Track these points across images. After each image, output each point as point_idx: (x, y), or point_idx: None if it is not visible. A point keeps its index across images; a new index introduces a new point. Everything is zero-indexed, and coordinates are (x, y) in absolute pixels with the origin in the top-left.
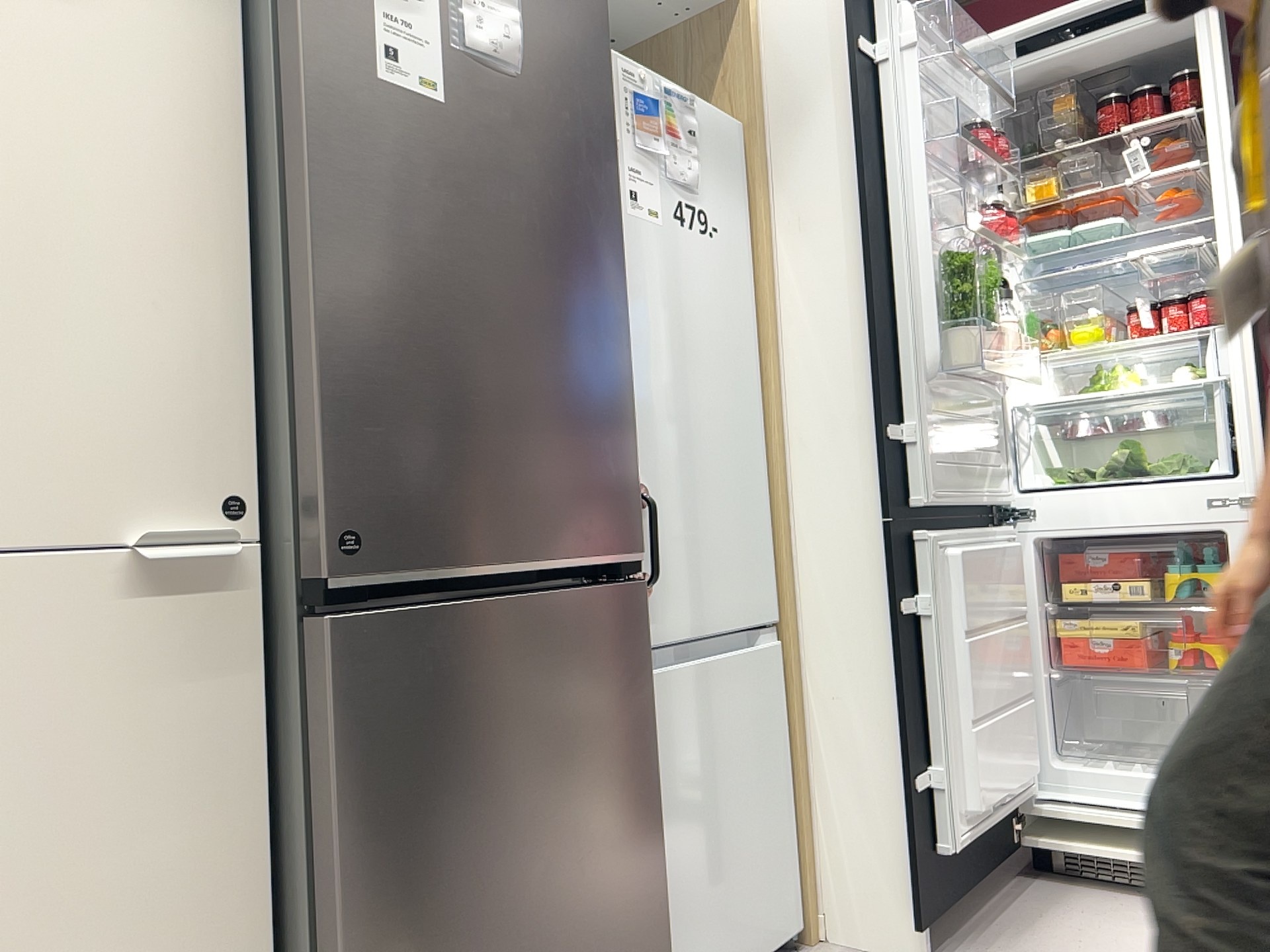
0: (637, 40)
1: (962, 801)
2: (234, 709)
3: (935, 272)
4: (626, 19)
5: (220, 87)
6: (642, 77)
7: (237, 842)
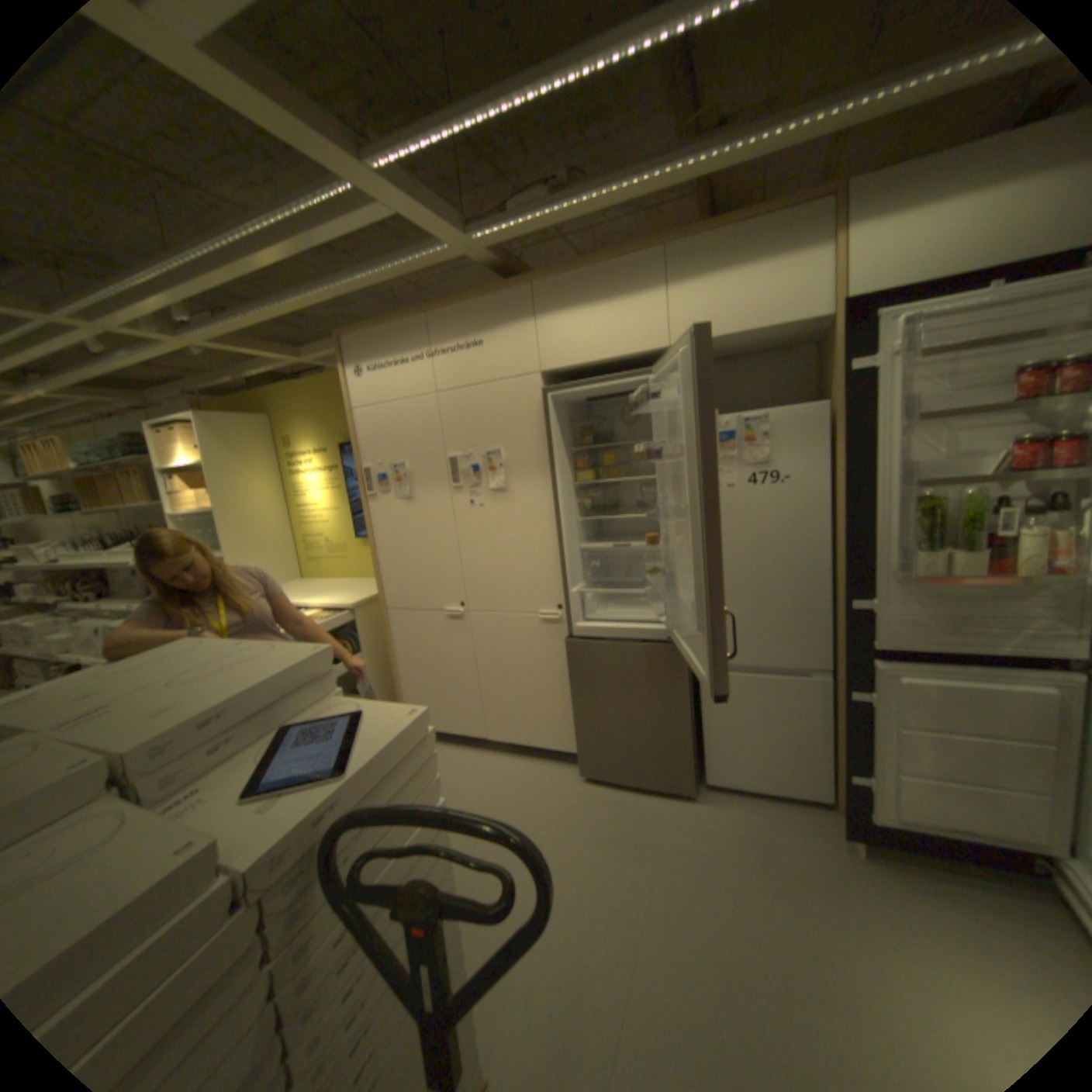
0: (821, 331)
1: (893, 808)
2: (564, 649)
3: (914, 508)
4: (797, 333)
5: (549, 507)
6: (725, 422)
7: (566, 675)
